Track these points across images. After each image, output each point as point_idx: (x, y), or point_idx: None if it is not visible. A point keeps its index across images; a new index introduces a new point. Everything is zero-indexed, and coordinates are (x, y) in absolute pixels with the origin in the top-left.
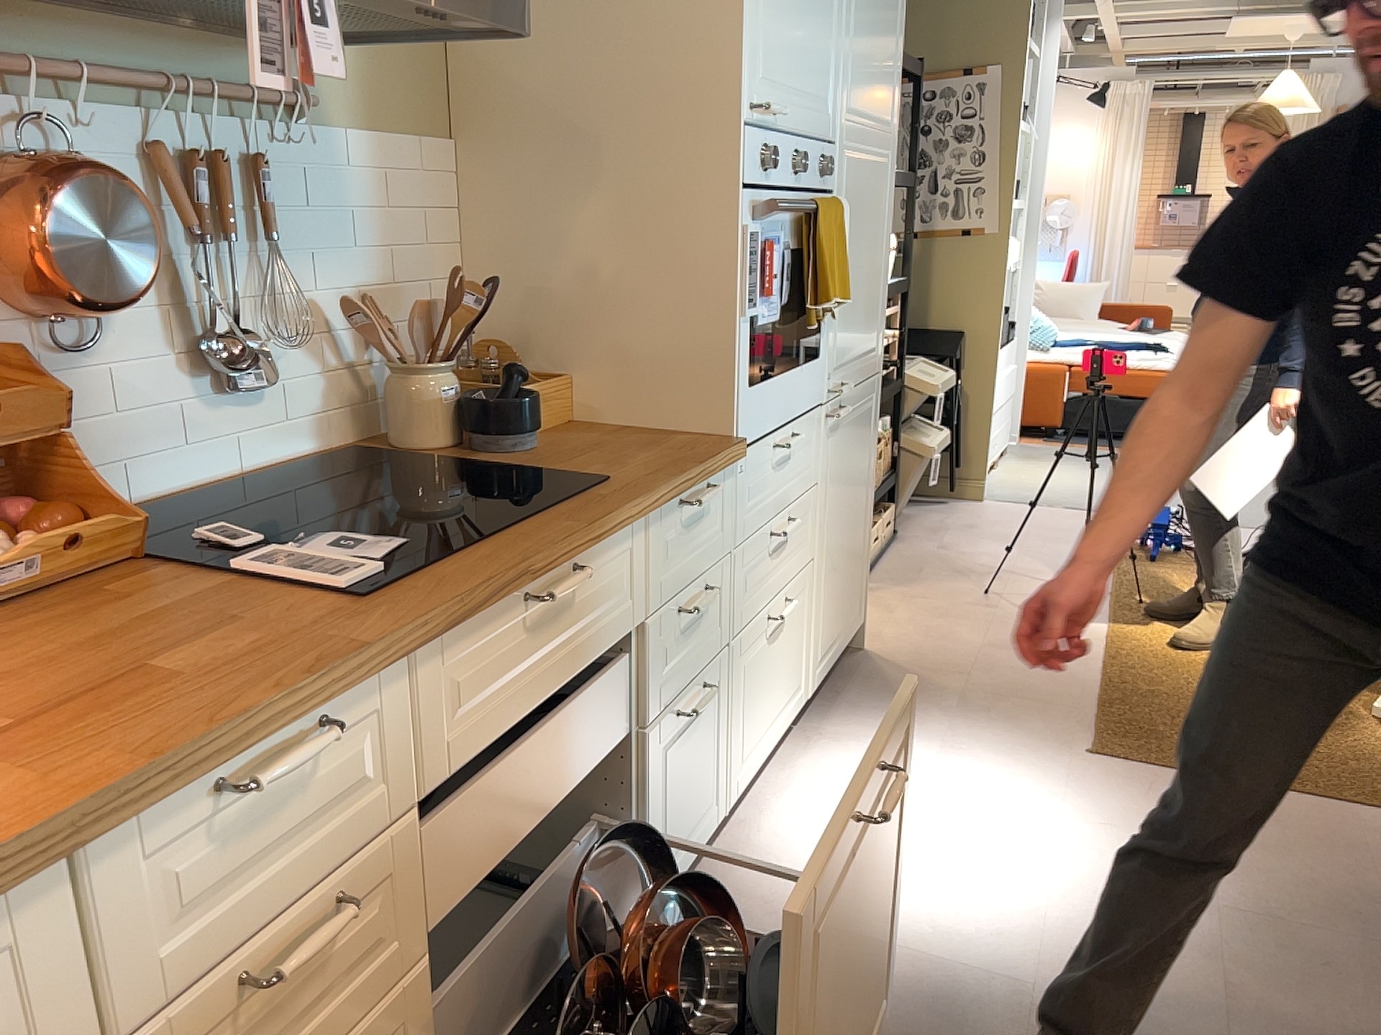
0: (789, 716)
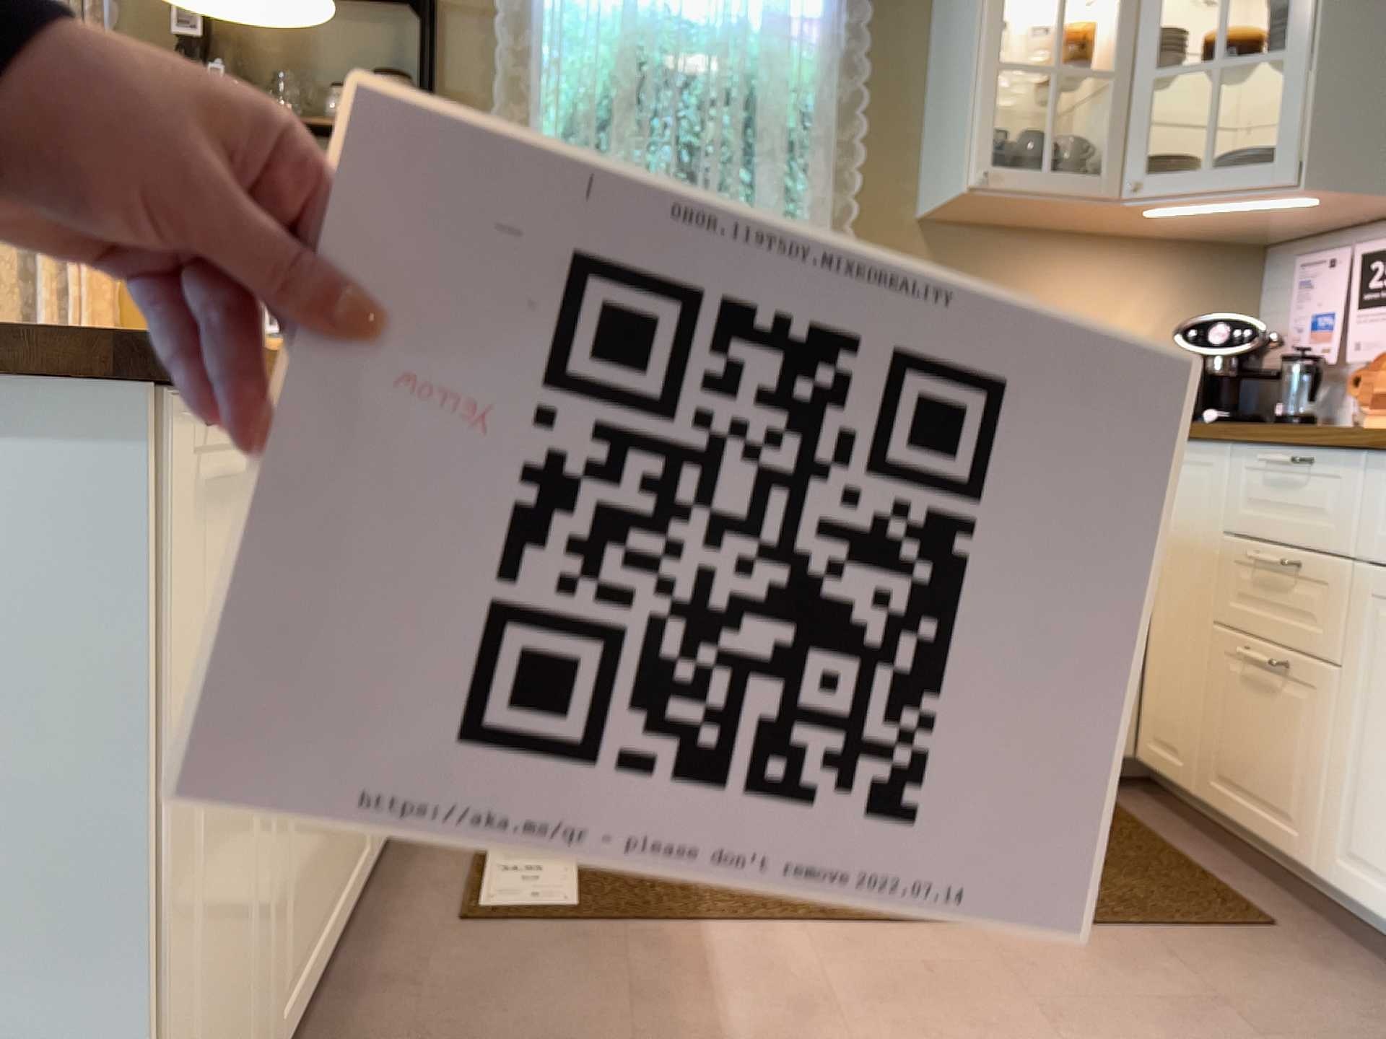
0: None
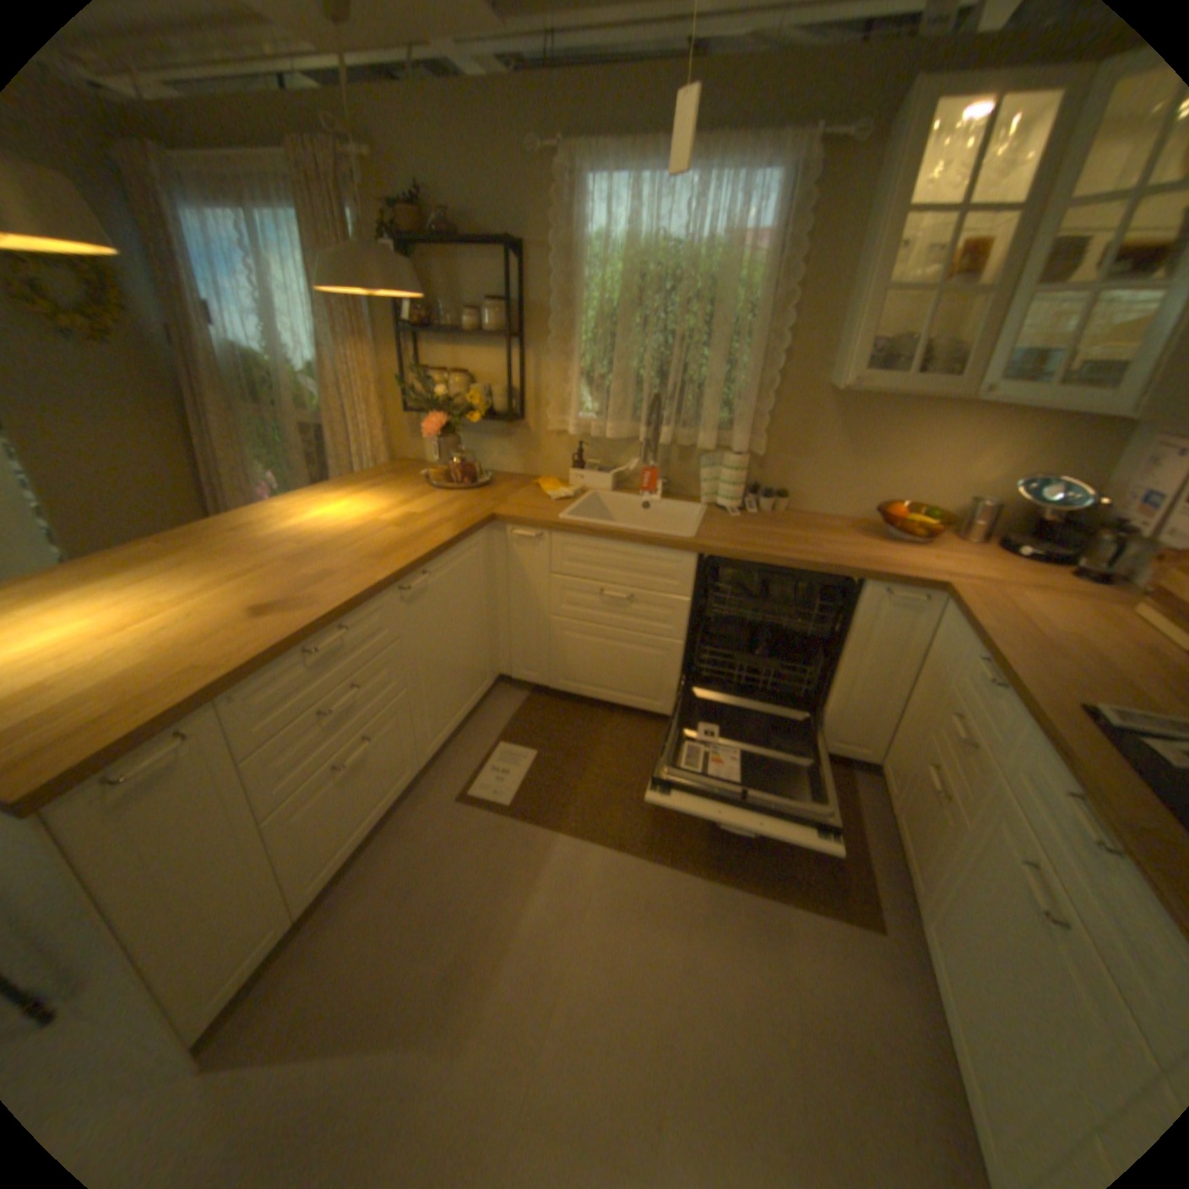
0: None
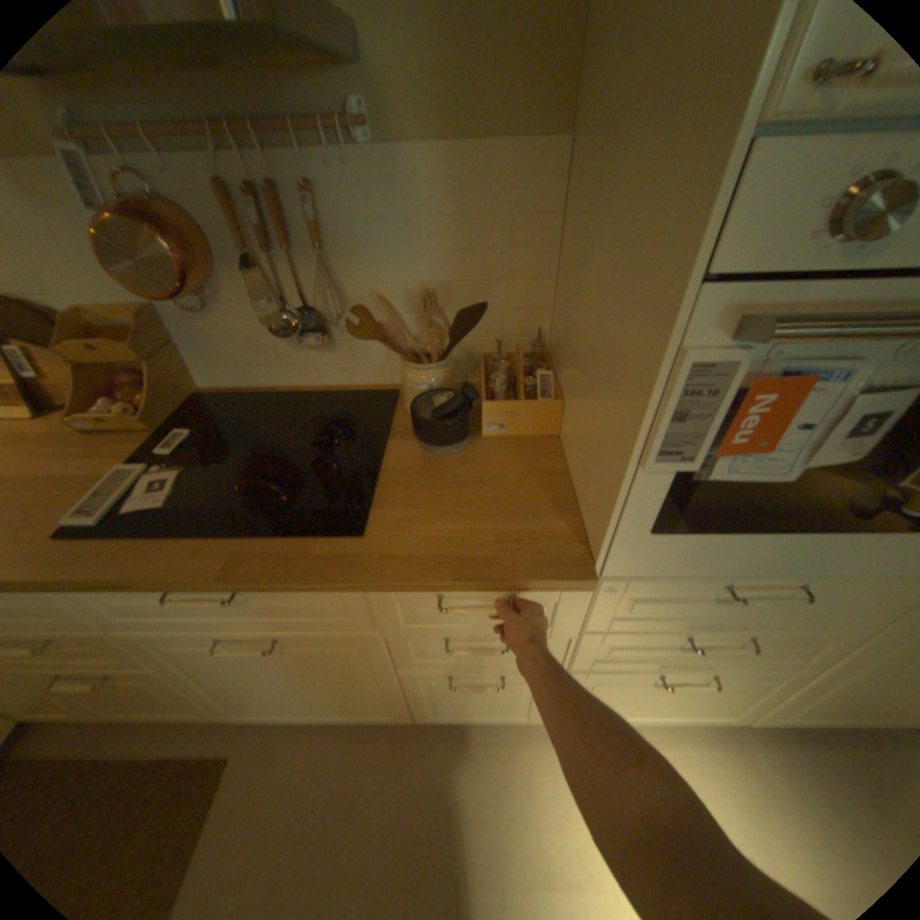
0: (695, 723)
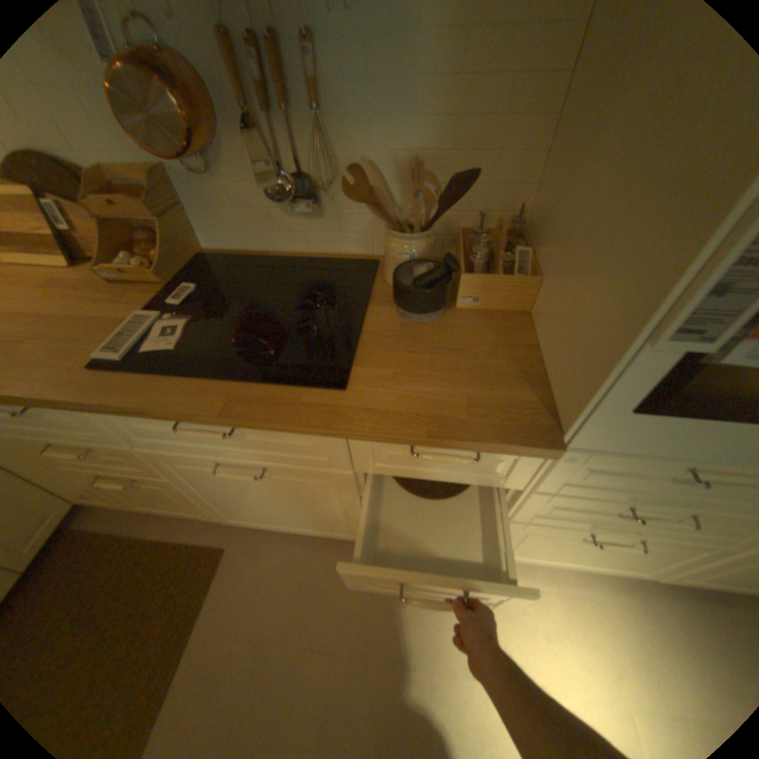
0: (609, 573)
